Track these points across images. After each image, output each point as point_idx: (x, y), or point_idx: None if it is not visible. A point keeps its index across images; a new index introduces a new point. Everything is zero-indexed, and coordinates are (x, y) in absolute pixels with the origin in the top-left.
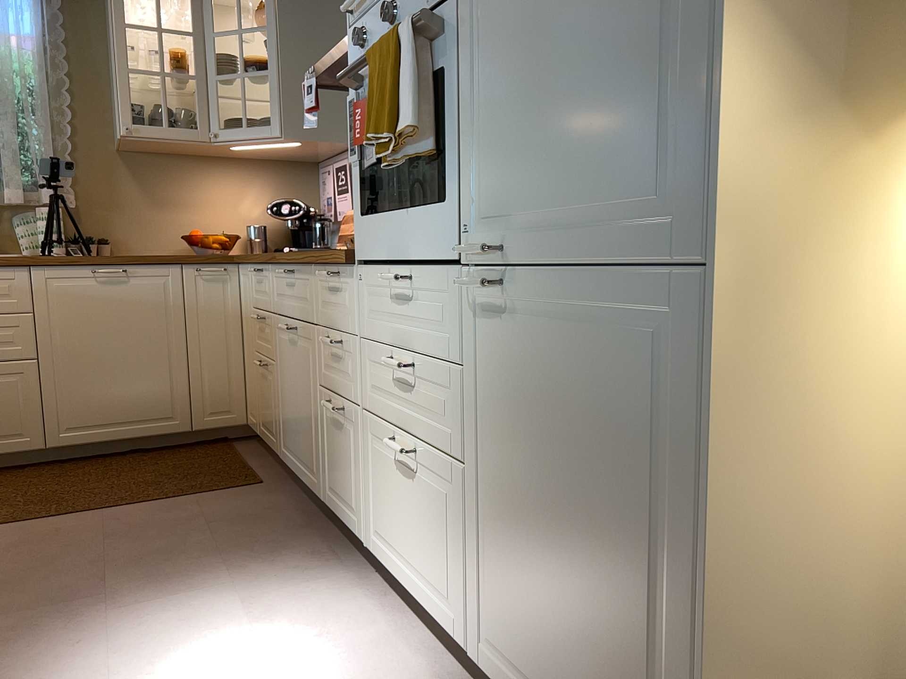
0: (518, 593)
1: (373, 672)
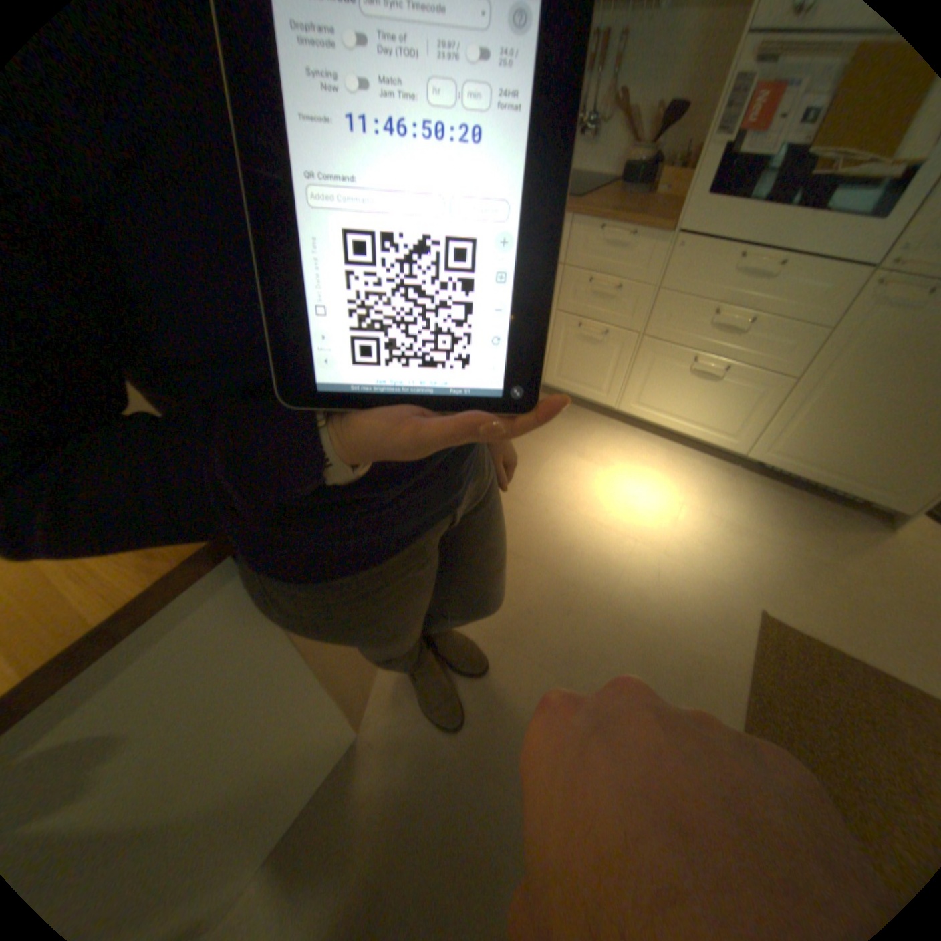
0: (825, 430)
1: (683, 469)
